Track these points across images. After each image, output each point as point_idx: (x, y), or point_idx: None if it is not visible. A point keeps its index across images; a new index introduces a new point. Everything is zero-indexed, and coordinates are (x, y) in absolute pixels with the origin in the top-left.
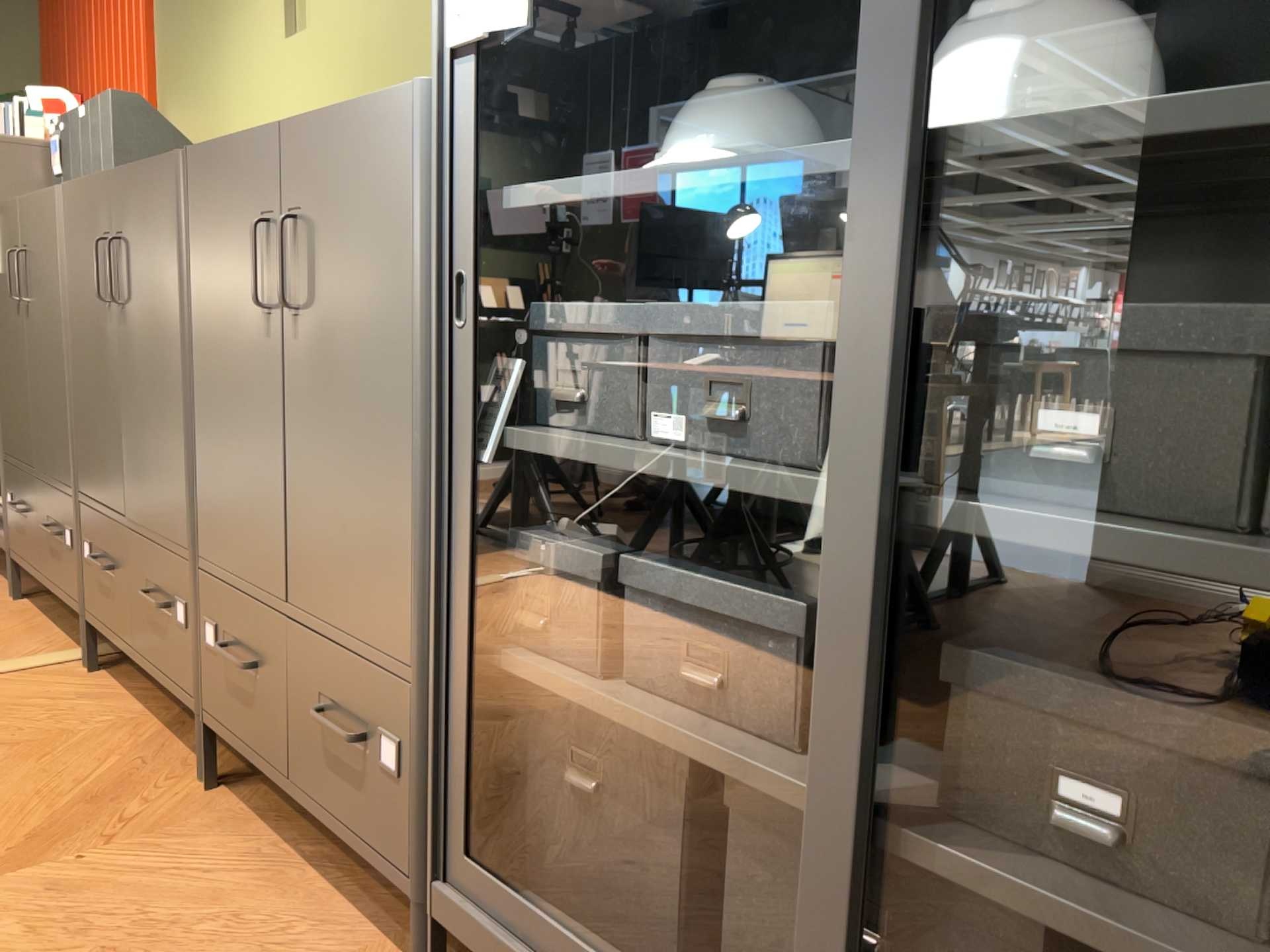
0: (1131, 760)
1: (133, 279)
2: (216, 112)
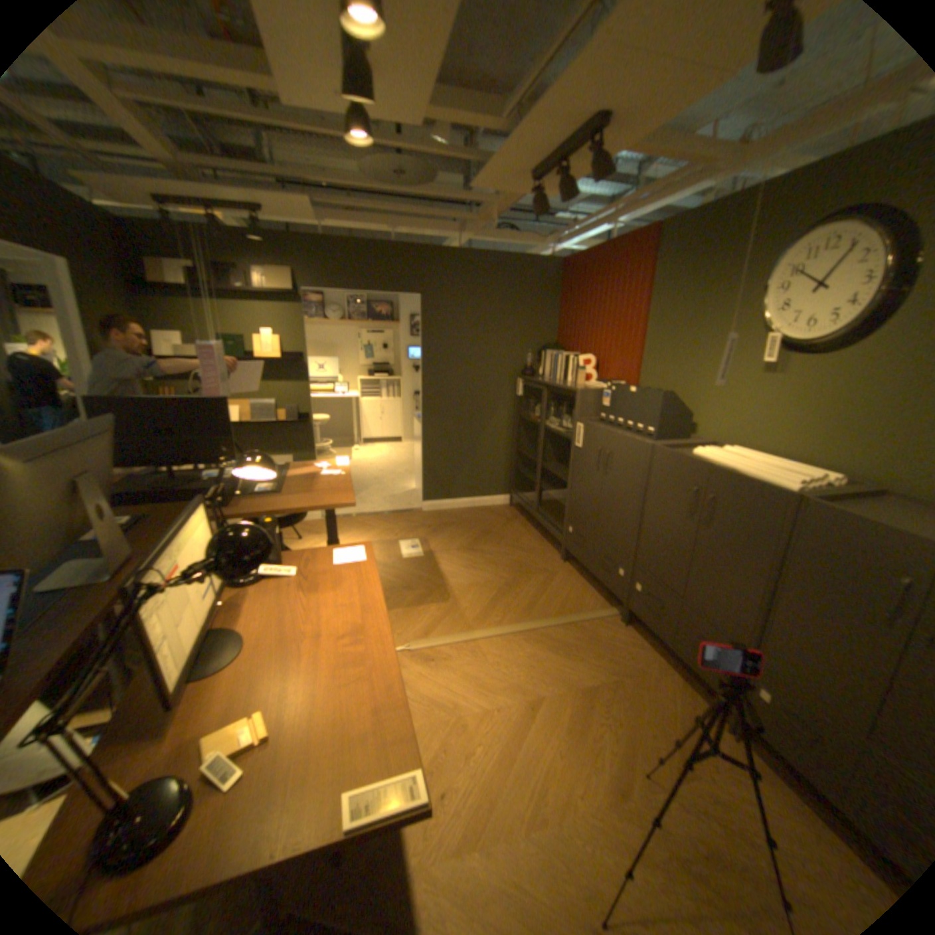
0: None
1: (723, 517)
2: (690, 385)
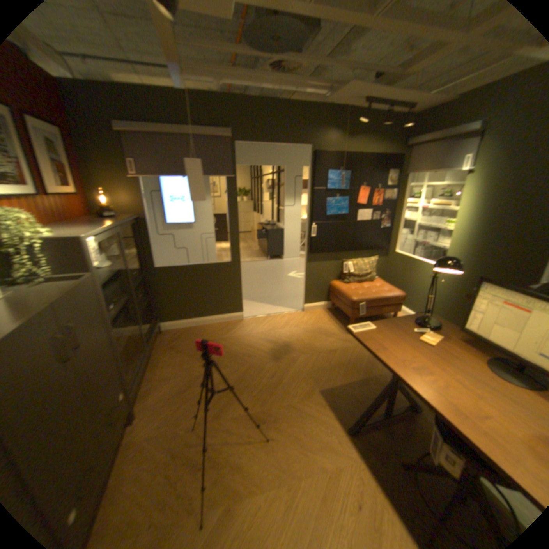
0: (134, 302)
1: None
2: None
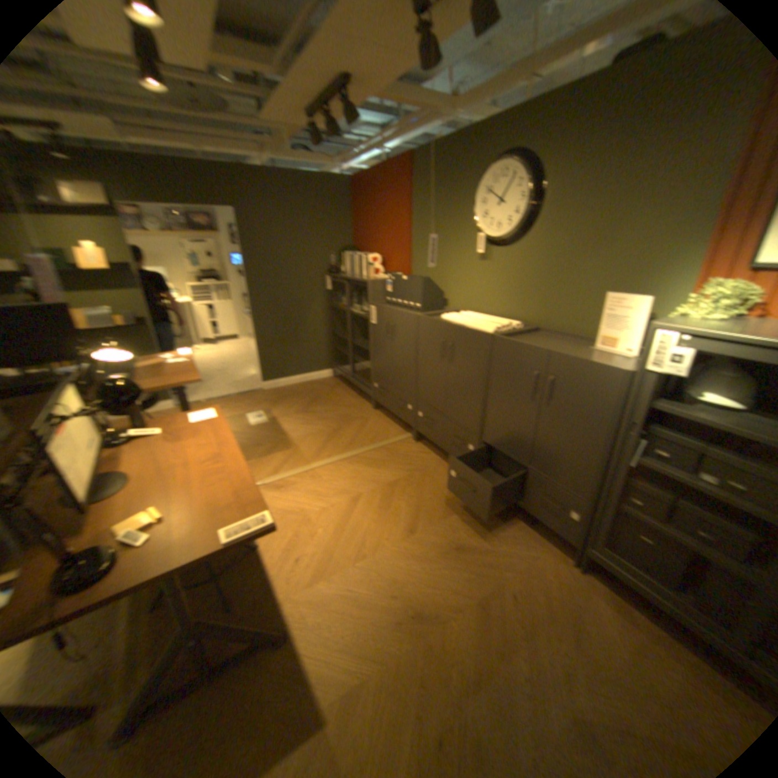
0: None
1: (457, 356)
2: (440, 272)
